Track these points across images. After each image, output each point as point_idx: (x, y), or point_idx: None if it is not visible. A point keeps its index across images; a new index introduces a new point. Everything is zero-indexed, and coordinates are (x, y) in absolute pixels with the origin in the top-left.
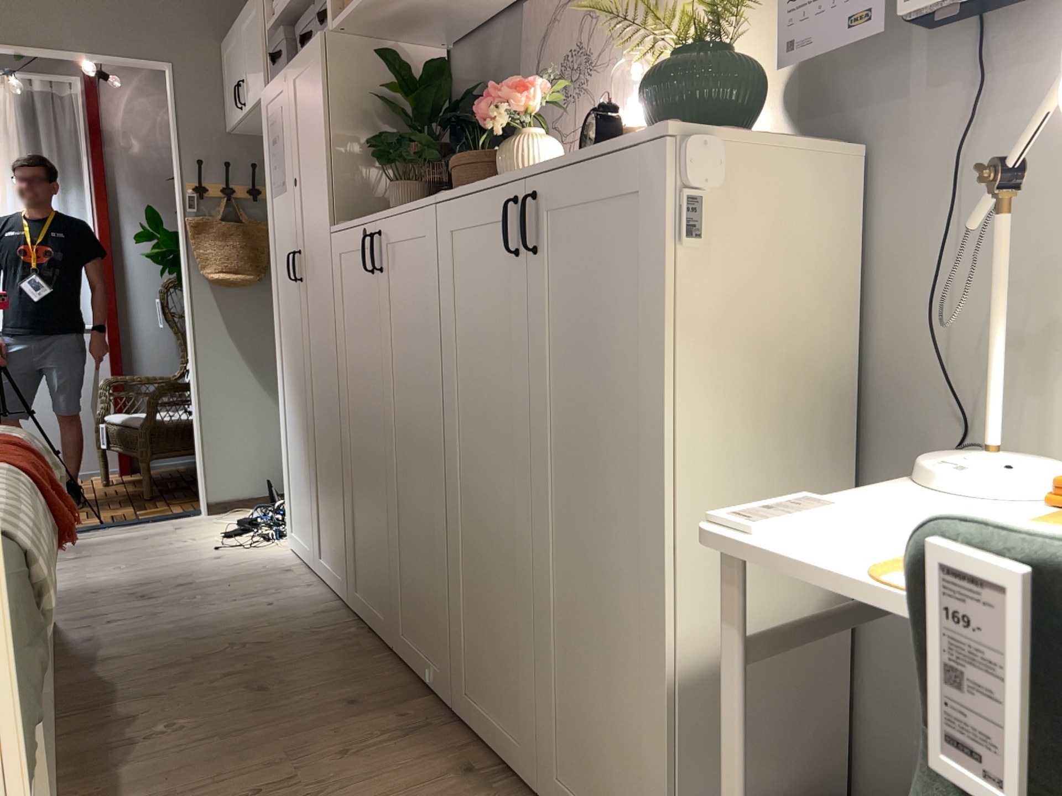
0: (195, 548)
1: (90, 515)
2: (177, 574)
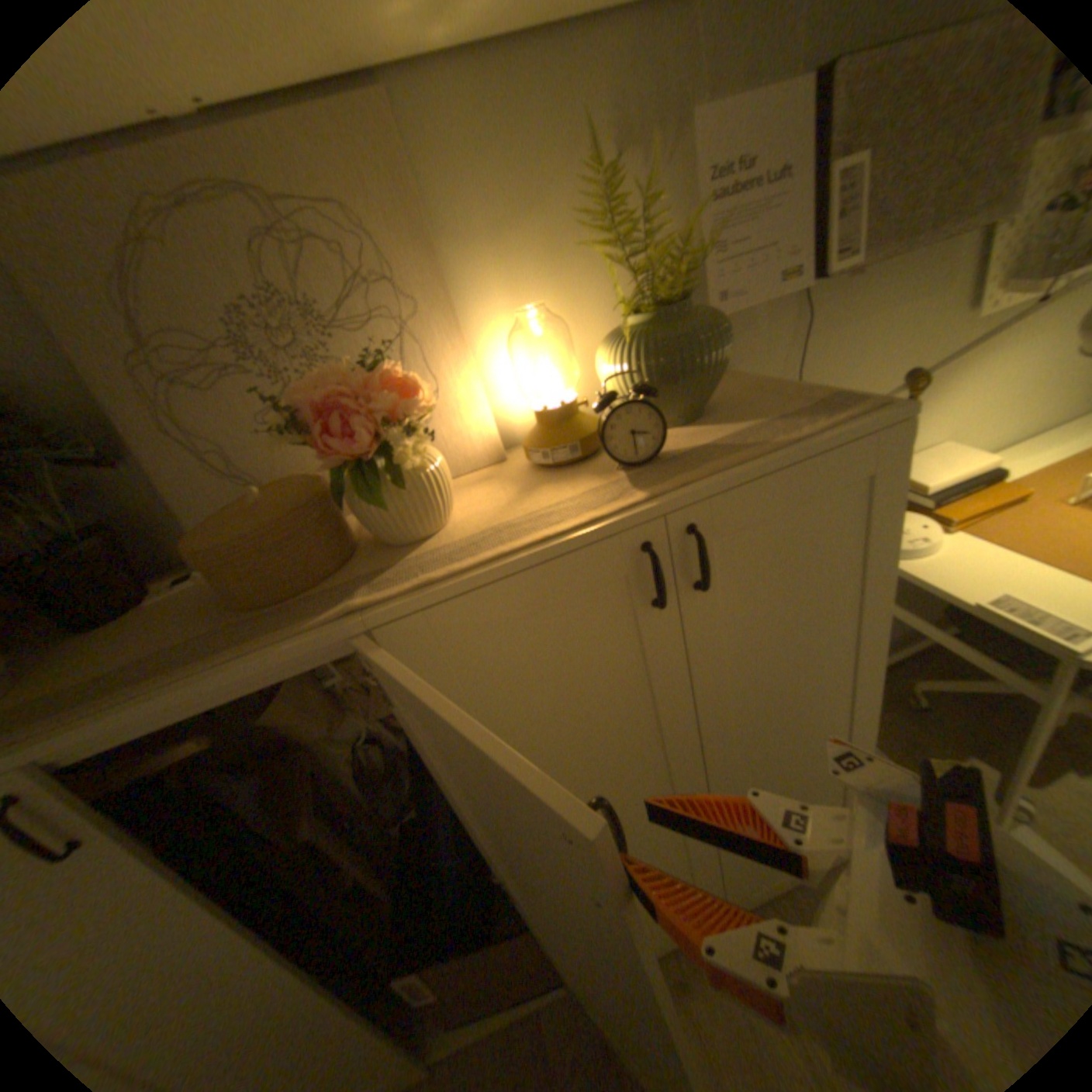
0: None
1: None
2: None
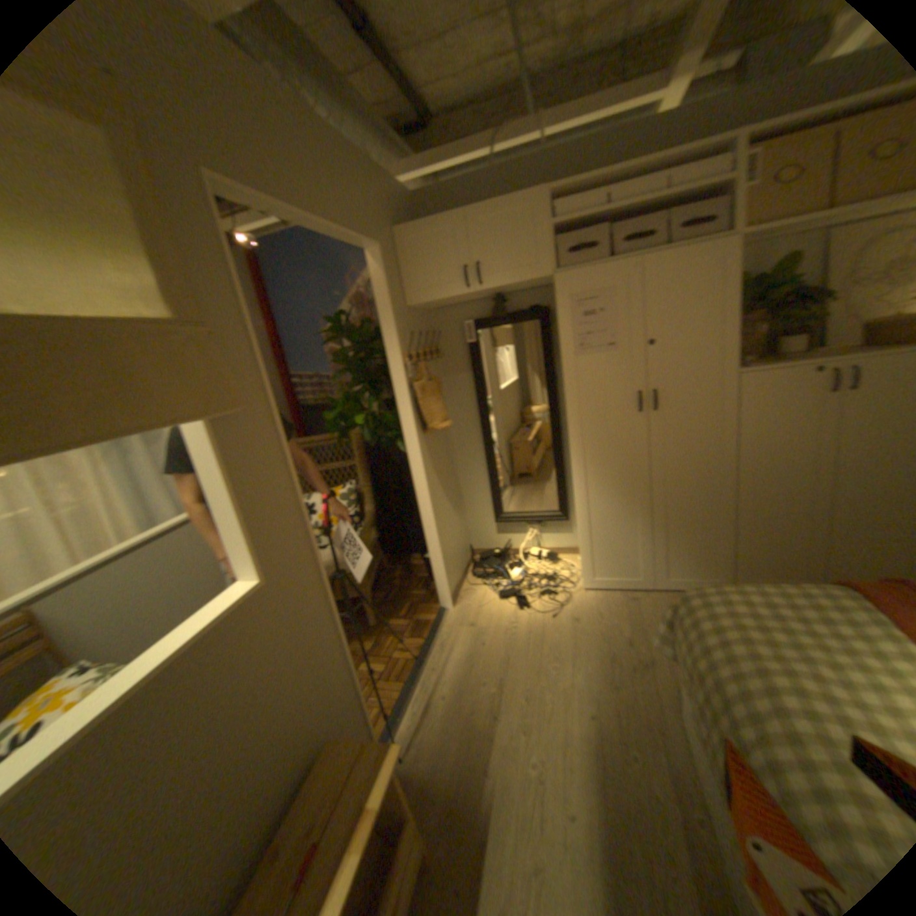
0: (543, 627)
1: (380, 664)
2: (601, 644)
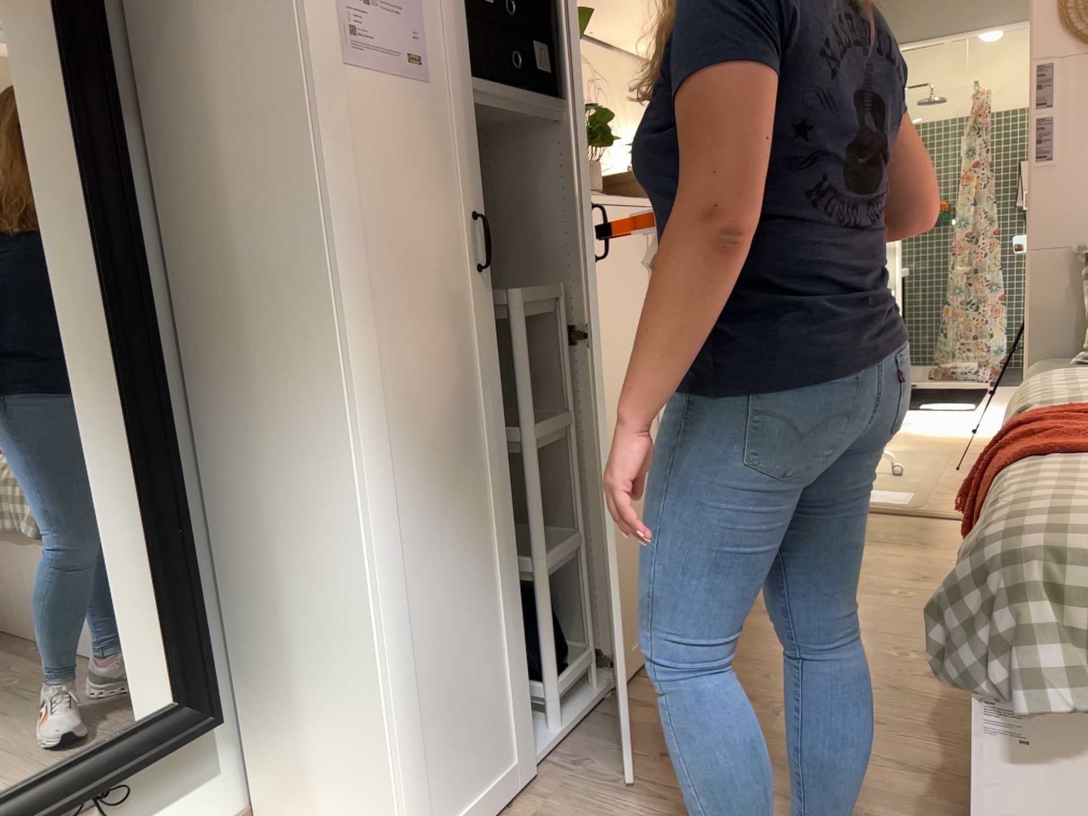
0: None
1: None
2: None
